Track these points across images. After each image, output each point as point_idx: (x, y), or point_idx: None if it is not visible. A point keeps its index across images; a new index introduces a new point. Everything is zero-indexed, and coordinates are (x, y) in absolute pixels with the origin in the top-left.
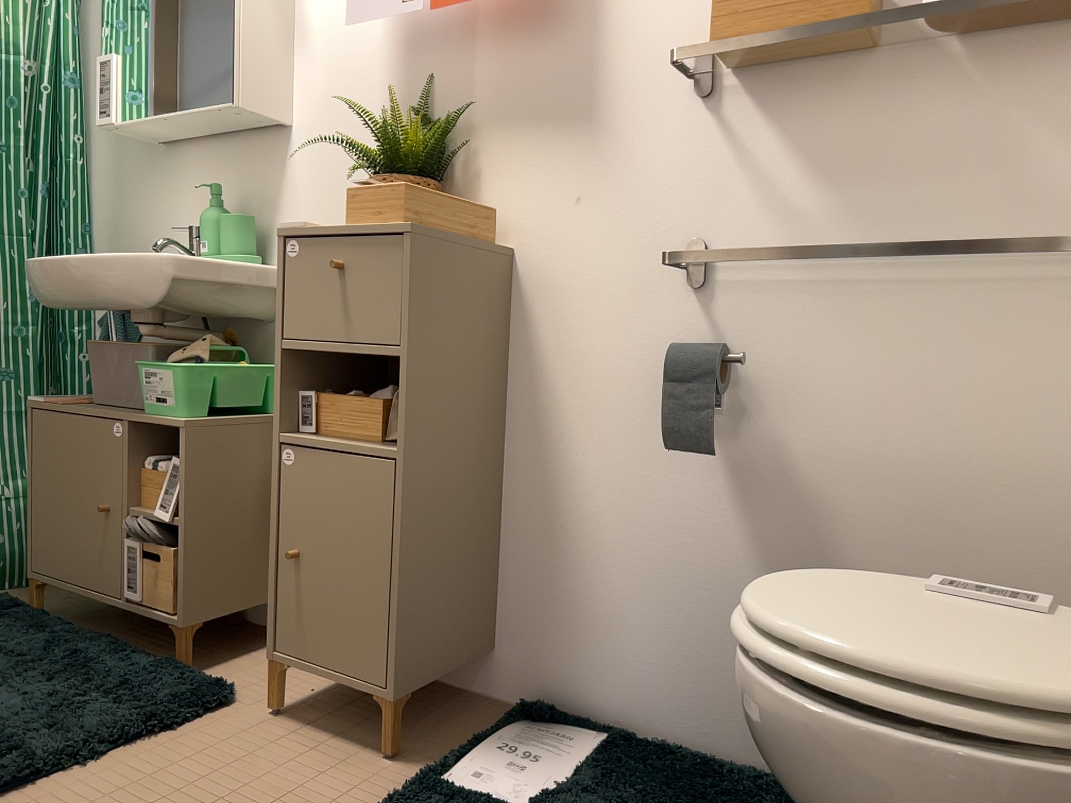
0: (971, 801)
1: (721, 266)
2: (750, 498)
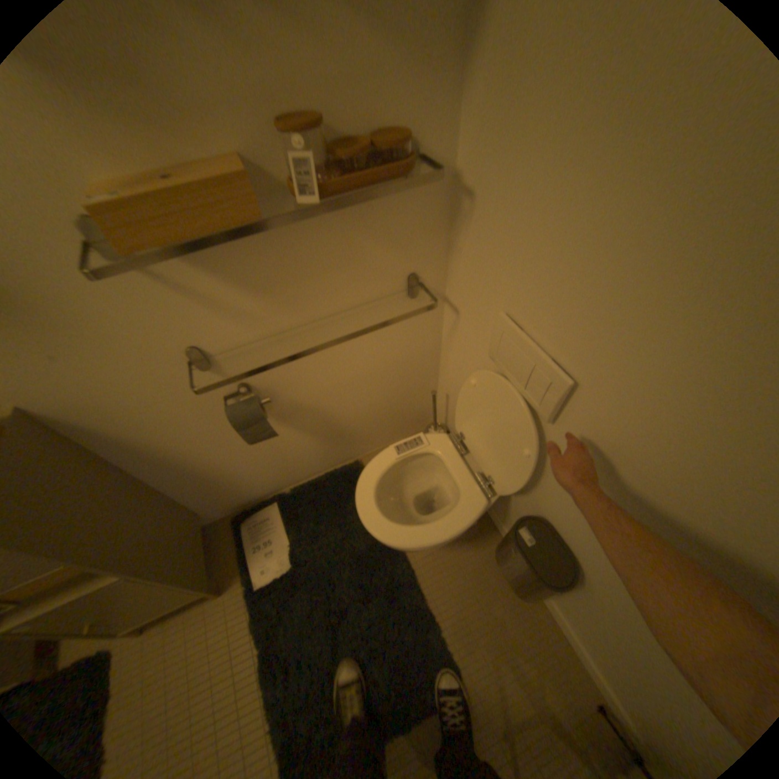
0: (455, 536)
1: (215, 352)
2: (288, 420)
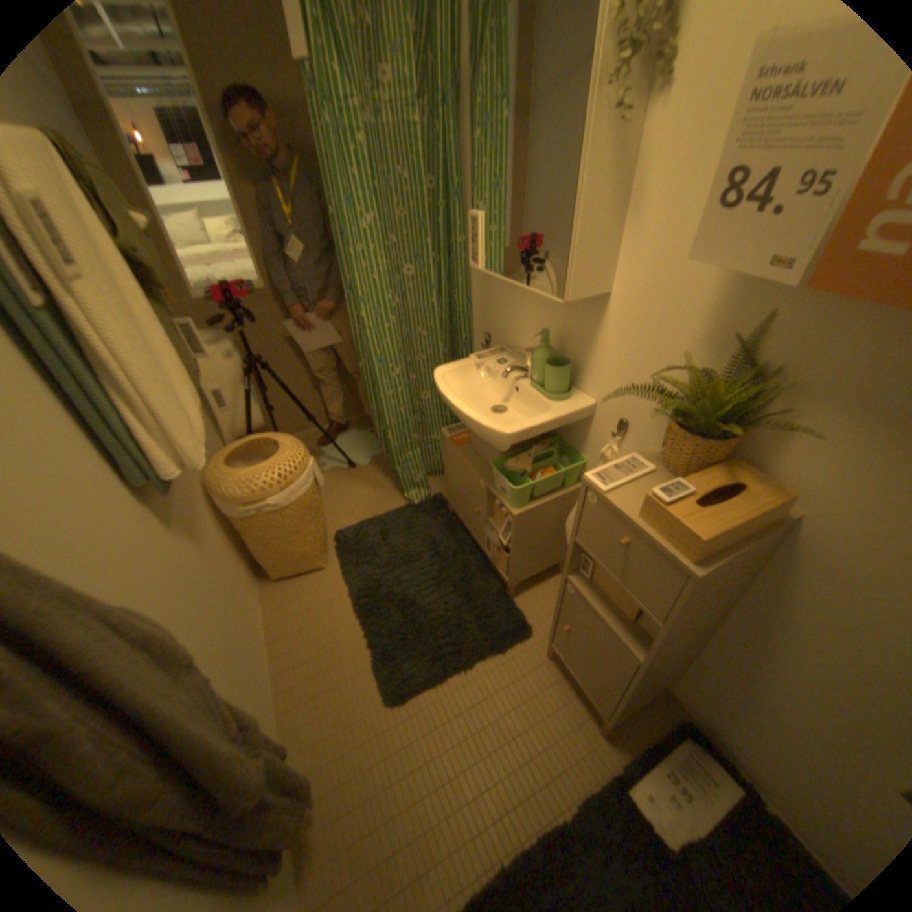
0: None
1: None
2: None
